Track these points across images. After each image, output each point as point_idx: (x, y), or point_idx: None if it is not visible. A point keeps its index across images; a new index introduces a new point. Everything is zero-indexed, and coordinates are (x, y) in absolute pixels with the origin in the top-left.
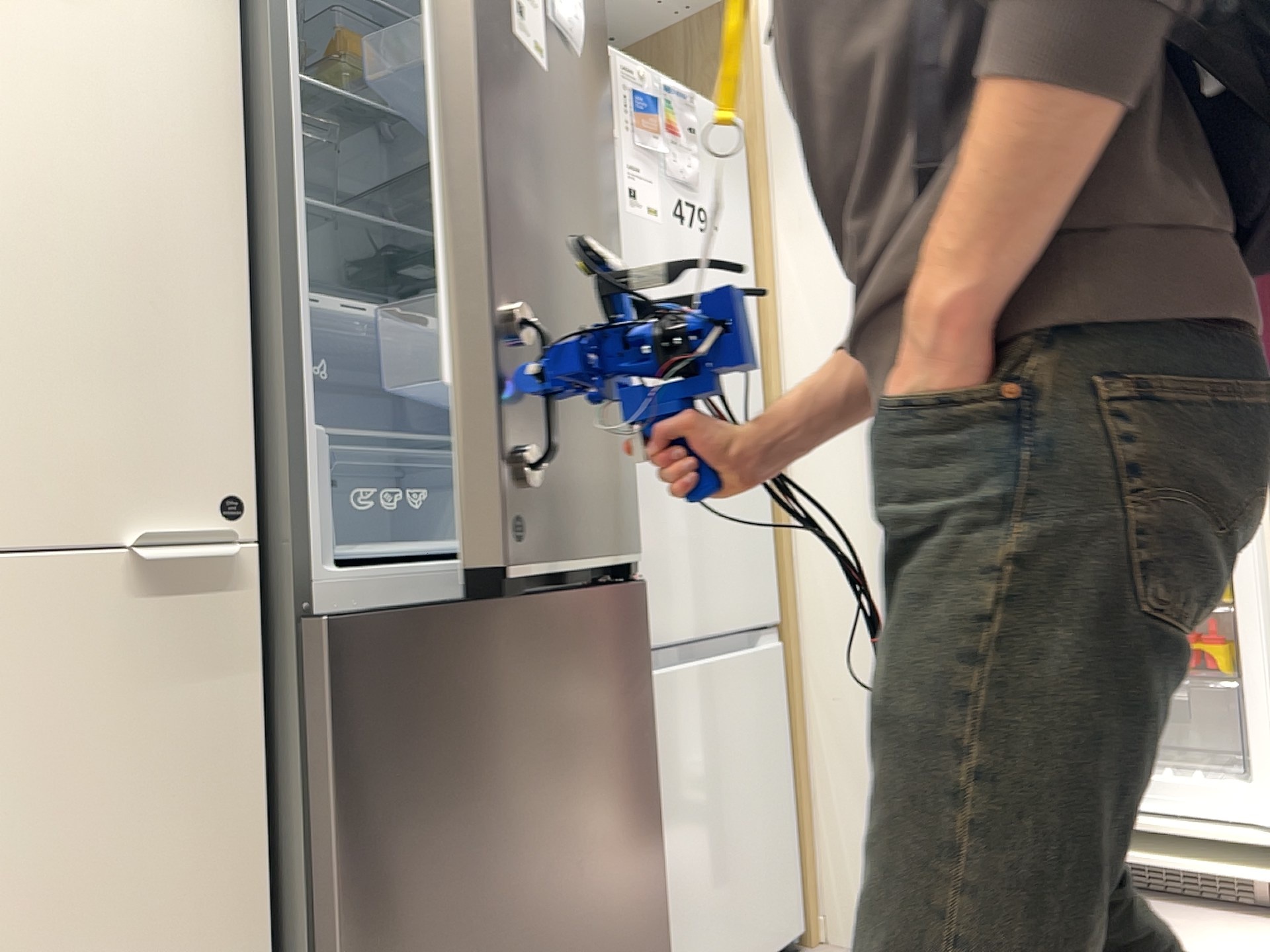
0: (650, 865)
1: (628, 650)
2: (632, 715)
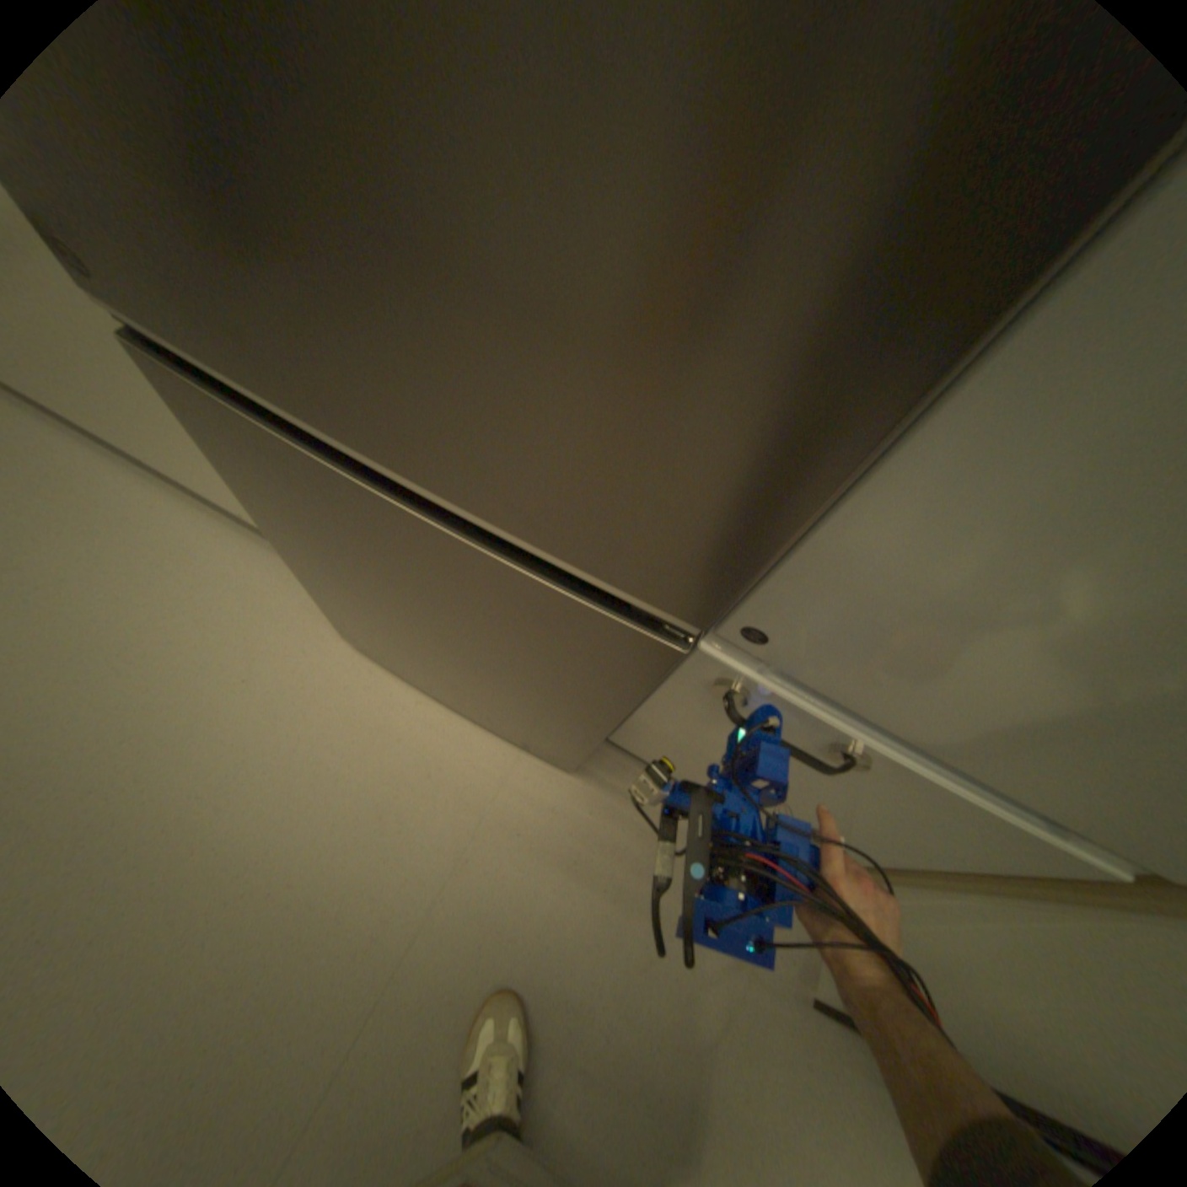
0: (577, 730)
1: (598, 653)
2: (582, 681)
